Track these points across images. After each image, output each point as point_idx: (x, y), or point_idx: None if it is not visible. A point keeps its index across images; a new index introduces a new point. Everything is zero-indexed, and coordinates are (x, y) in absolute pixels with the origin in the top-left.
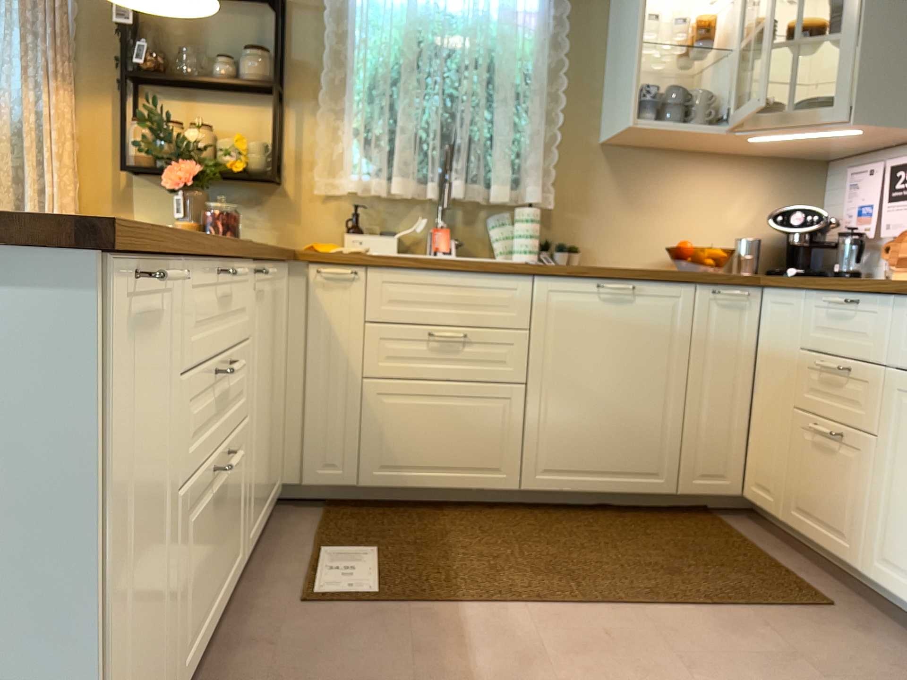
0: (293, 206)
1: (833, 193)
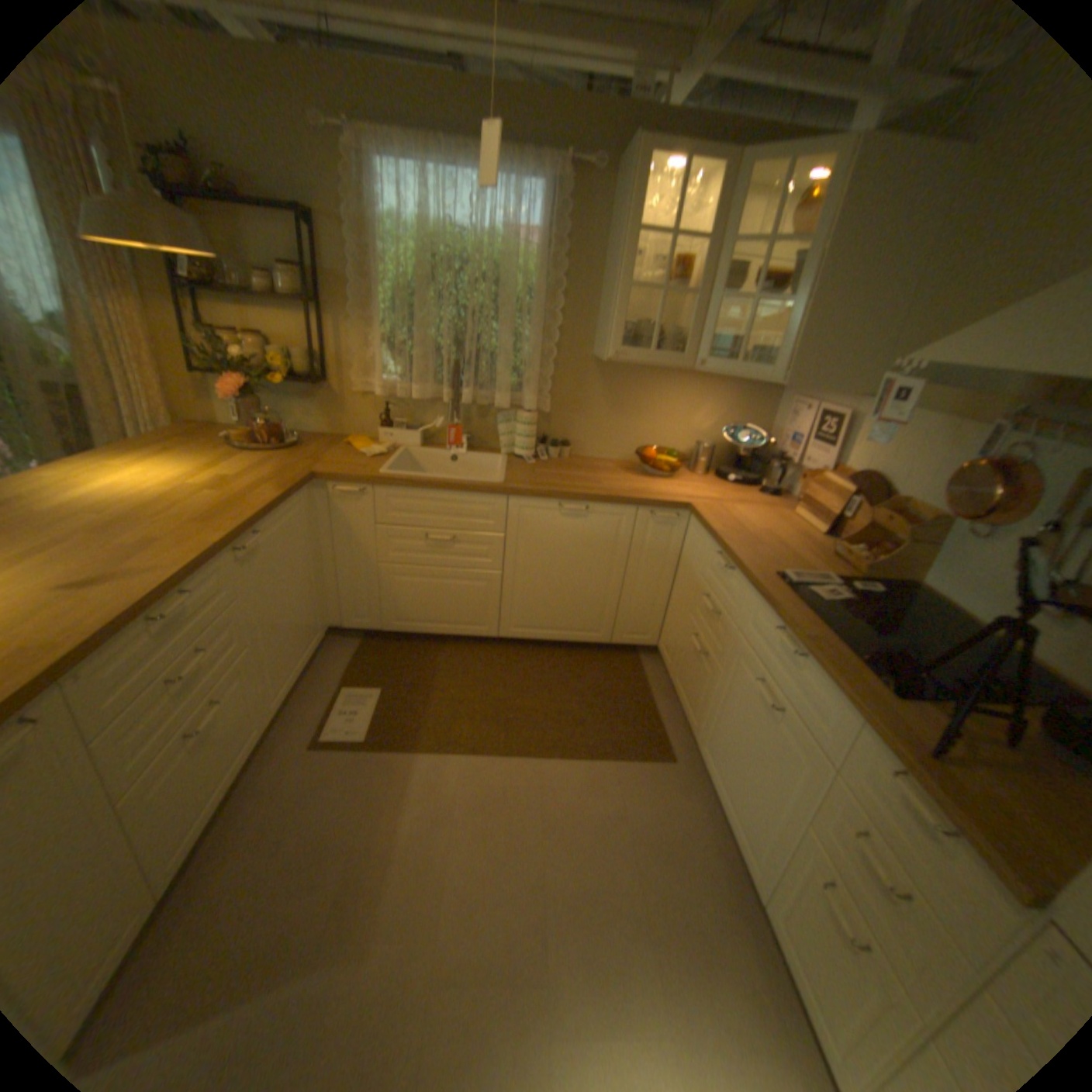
0: (338, 399)
1: (783, 407)
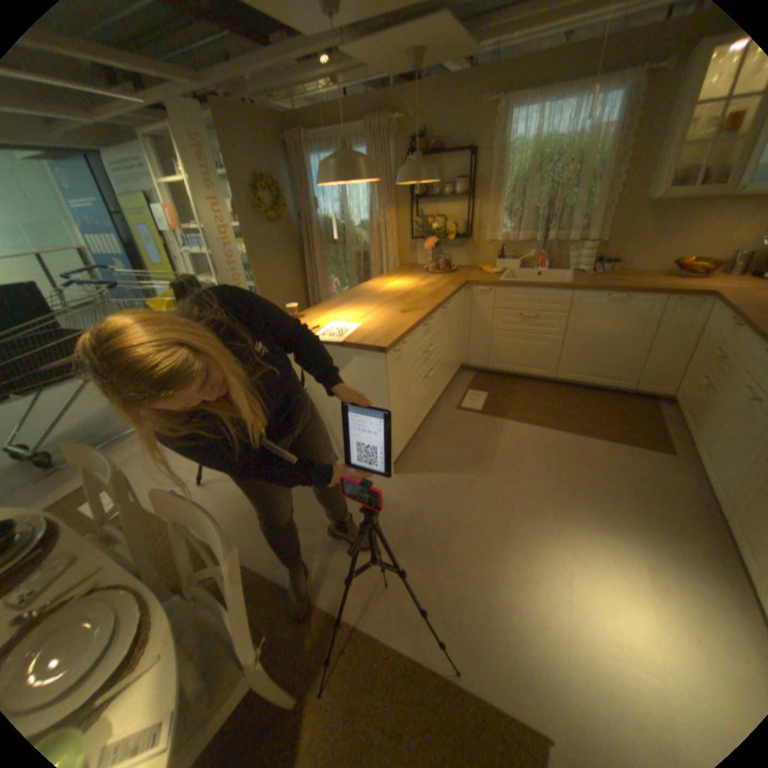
0: (475, 246)
1: None
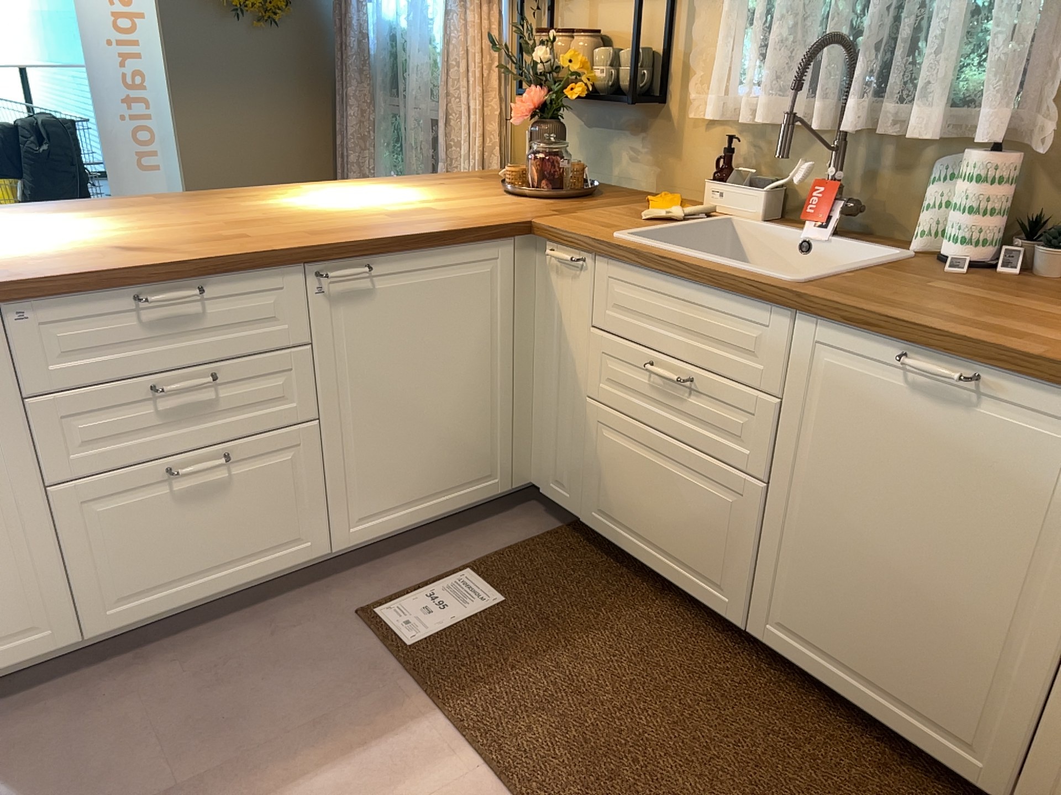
0: (672, 135)
1: None
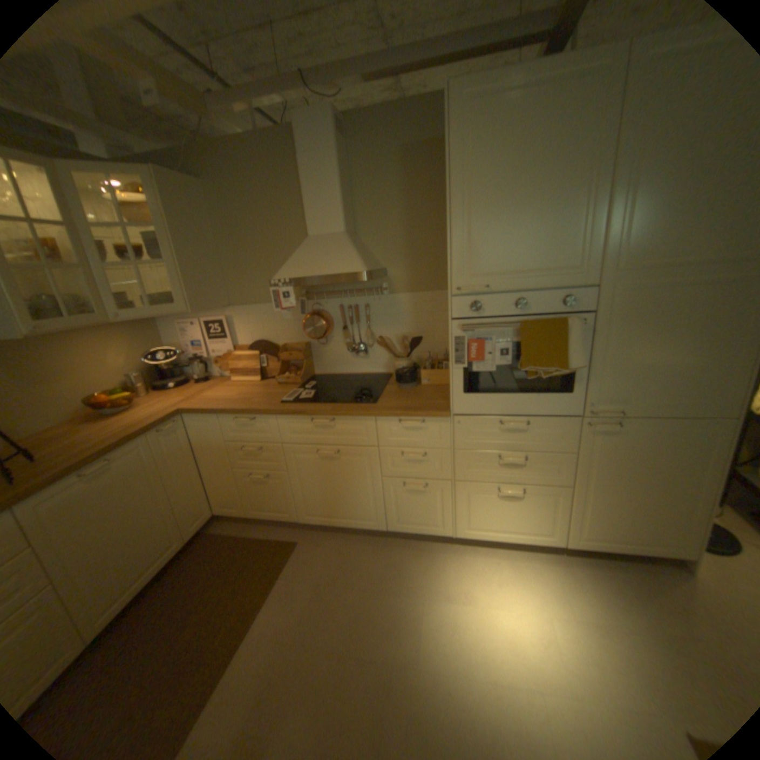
0: None
1: (164, 331)
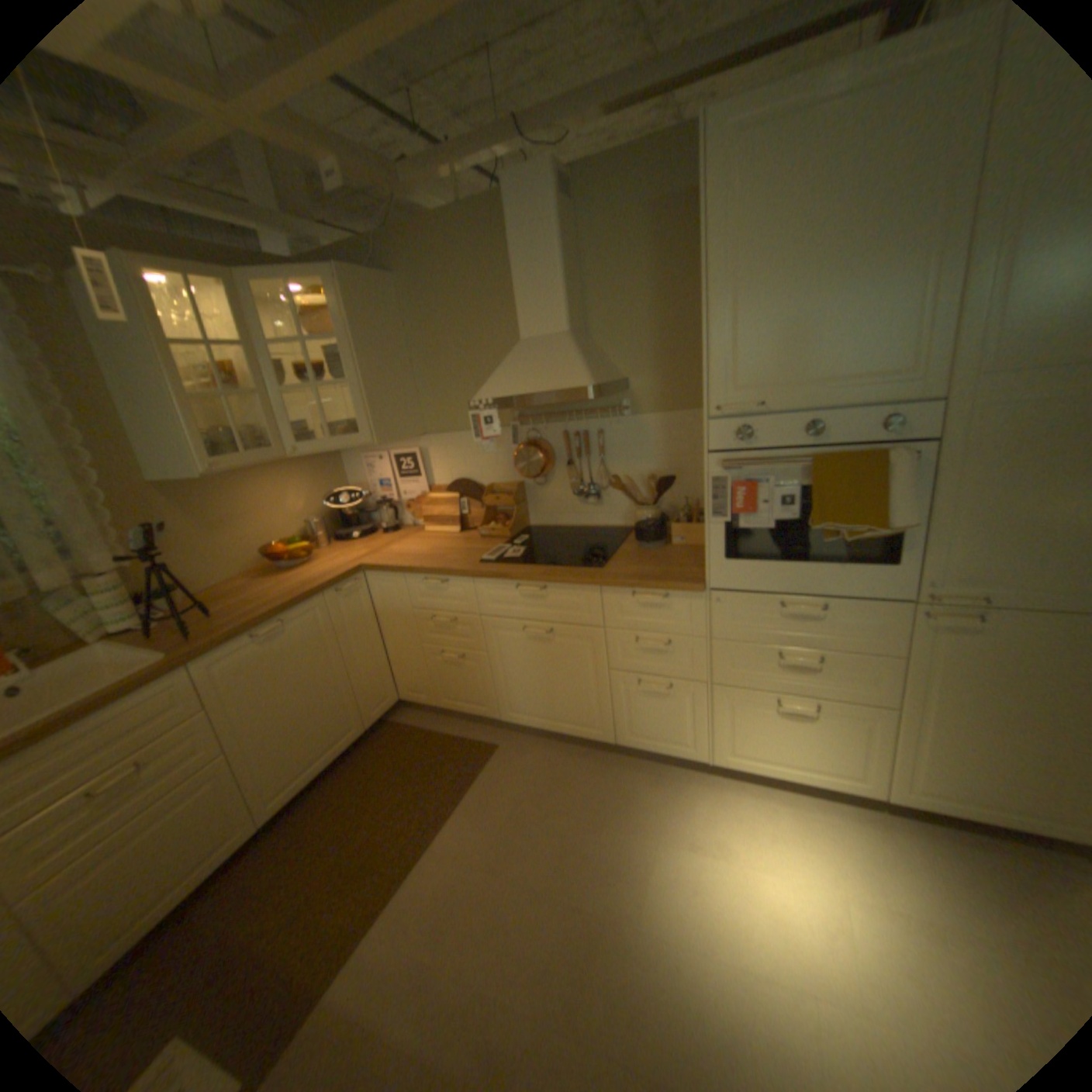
0: None
1: (349, 467)
